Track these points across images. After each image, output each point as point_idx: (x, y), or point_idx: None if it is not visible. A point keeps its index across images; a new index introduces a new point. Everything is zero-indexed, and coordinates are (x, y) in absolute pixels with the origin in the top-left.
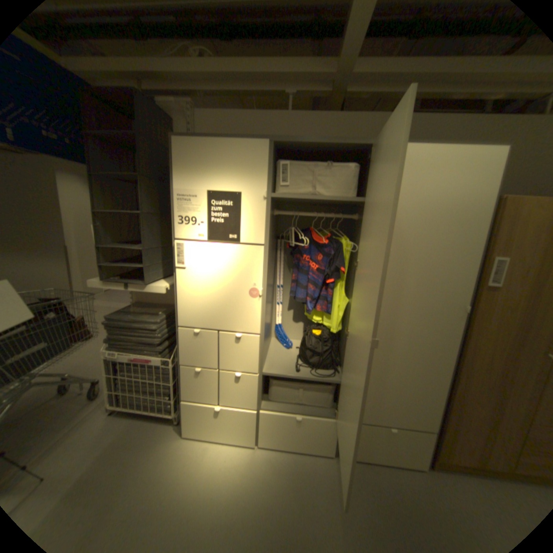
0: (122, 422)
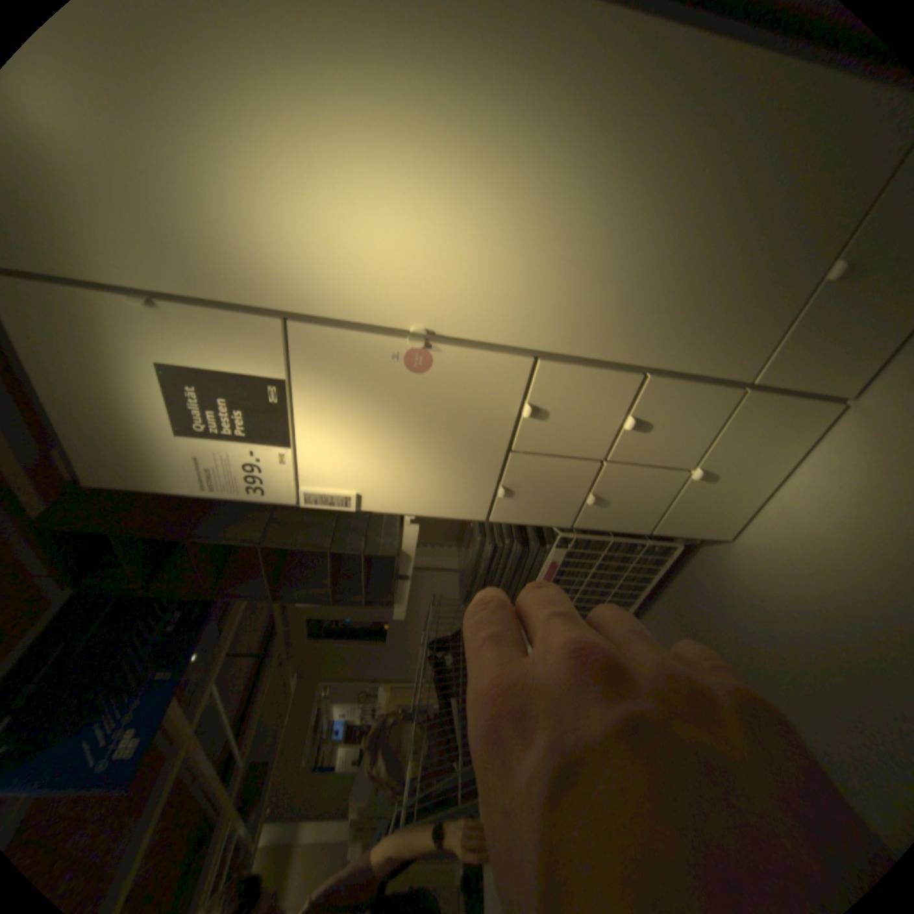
0: (661, 611)
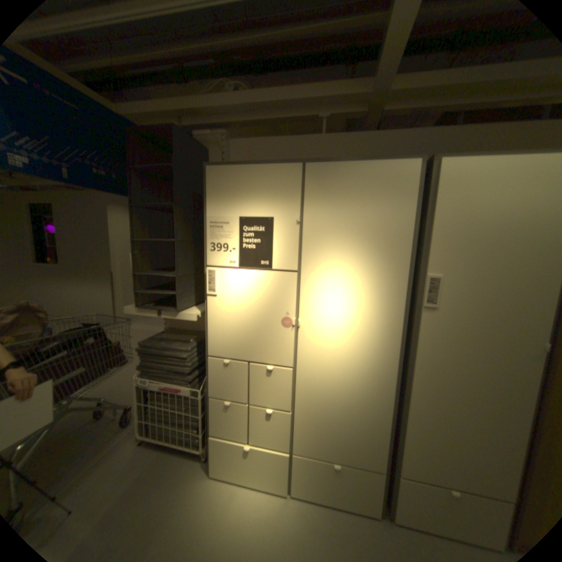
0: (151, 454)
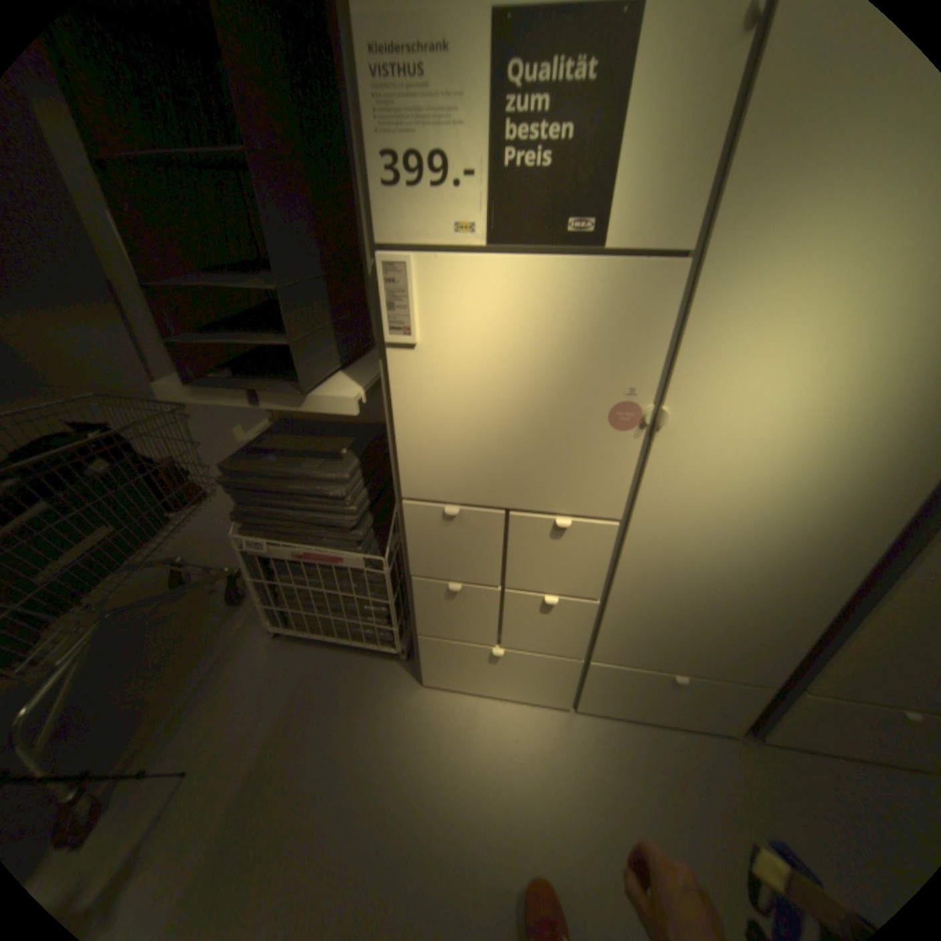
0: (303, 652)
